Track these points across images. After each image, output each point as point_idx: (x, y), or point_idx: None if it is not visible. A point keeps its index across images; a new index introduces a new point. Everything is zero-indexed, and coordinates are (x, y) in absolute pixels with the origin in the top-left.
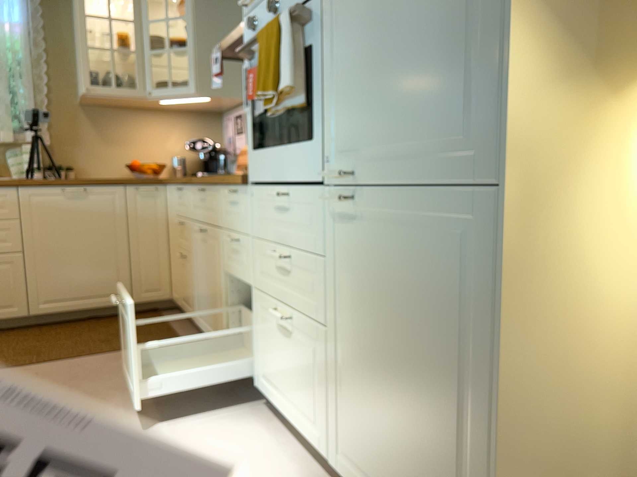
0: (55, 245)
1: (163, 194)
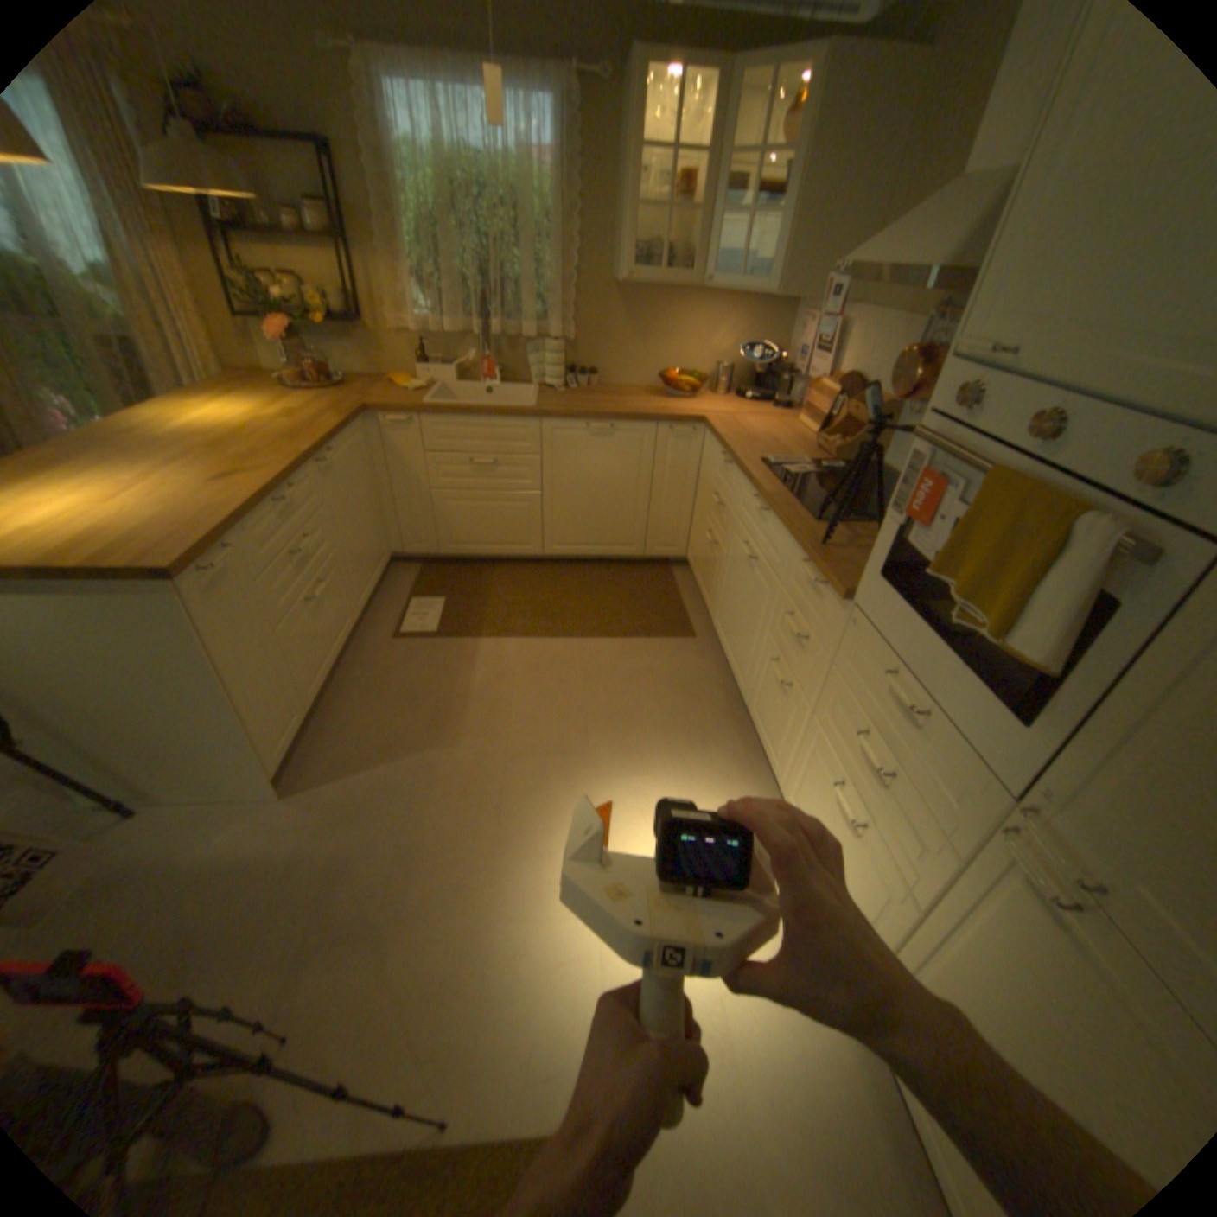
0: (574, 488)
1: (700, 437)
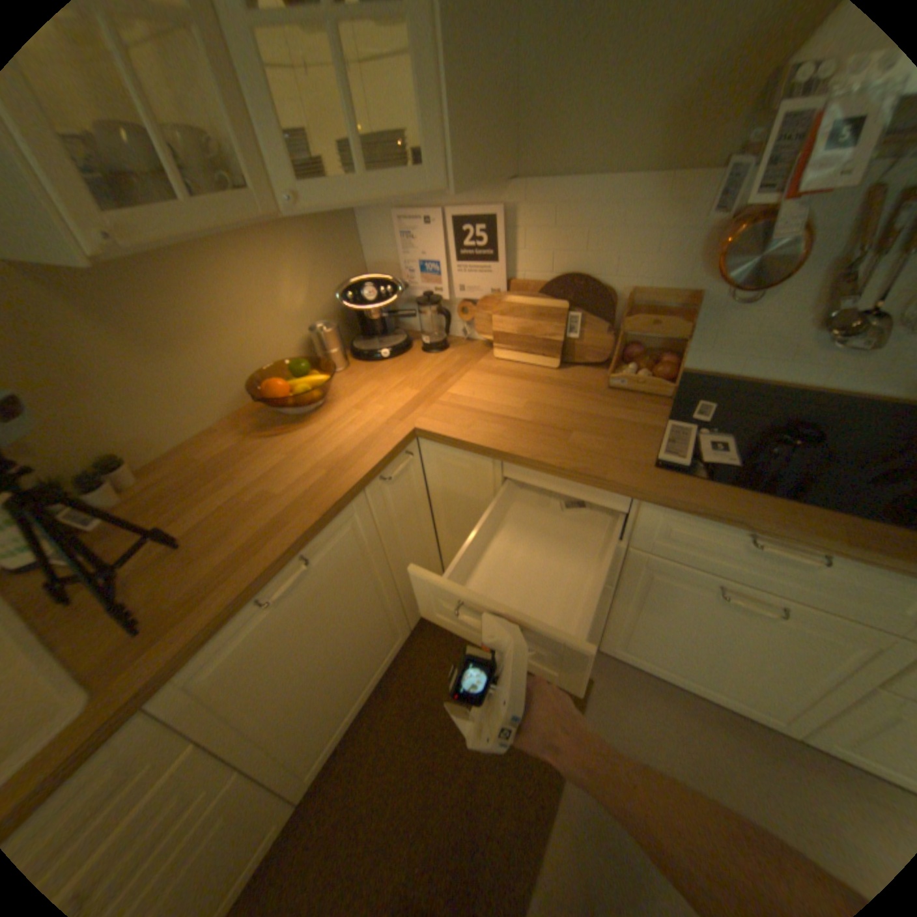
0: (293, 691)
1: (417, 453)
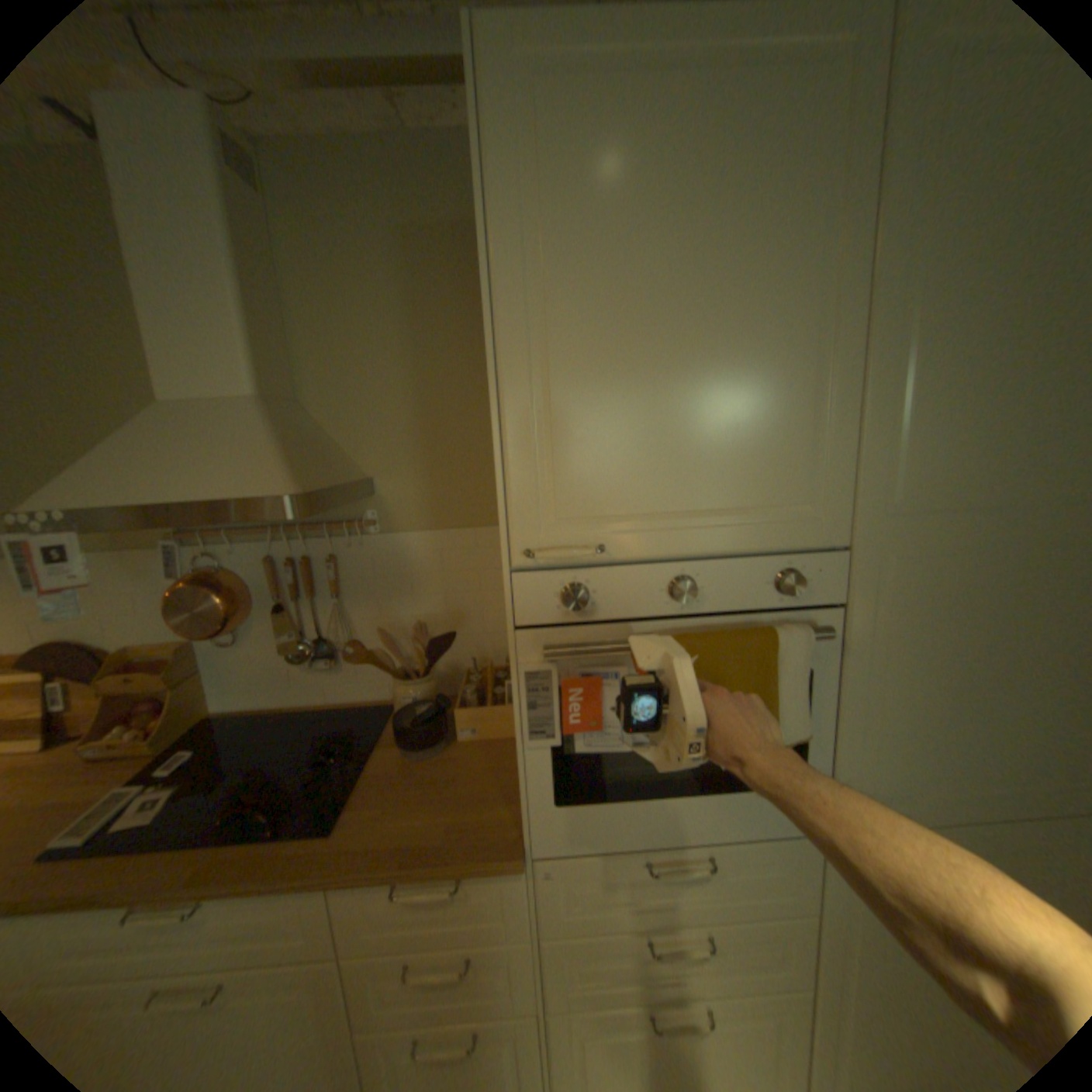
0: None
1: None
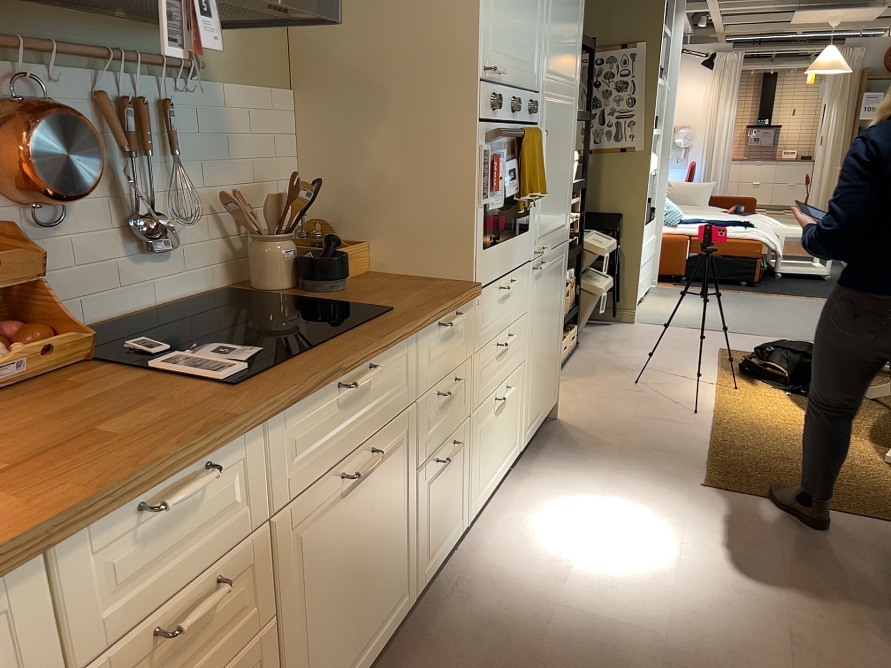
0: None
1: None
